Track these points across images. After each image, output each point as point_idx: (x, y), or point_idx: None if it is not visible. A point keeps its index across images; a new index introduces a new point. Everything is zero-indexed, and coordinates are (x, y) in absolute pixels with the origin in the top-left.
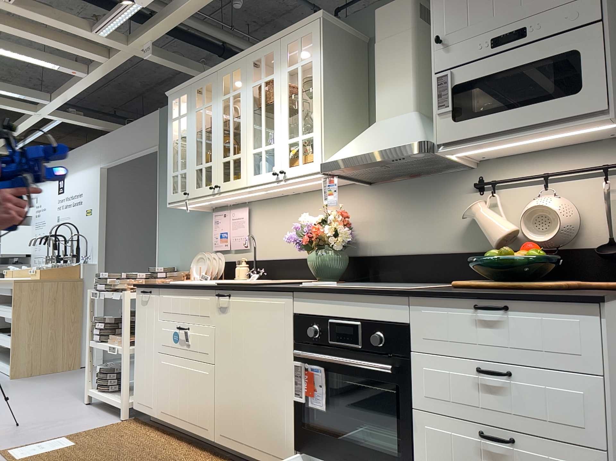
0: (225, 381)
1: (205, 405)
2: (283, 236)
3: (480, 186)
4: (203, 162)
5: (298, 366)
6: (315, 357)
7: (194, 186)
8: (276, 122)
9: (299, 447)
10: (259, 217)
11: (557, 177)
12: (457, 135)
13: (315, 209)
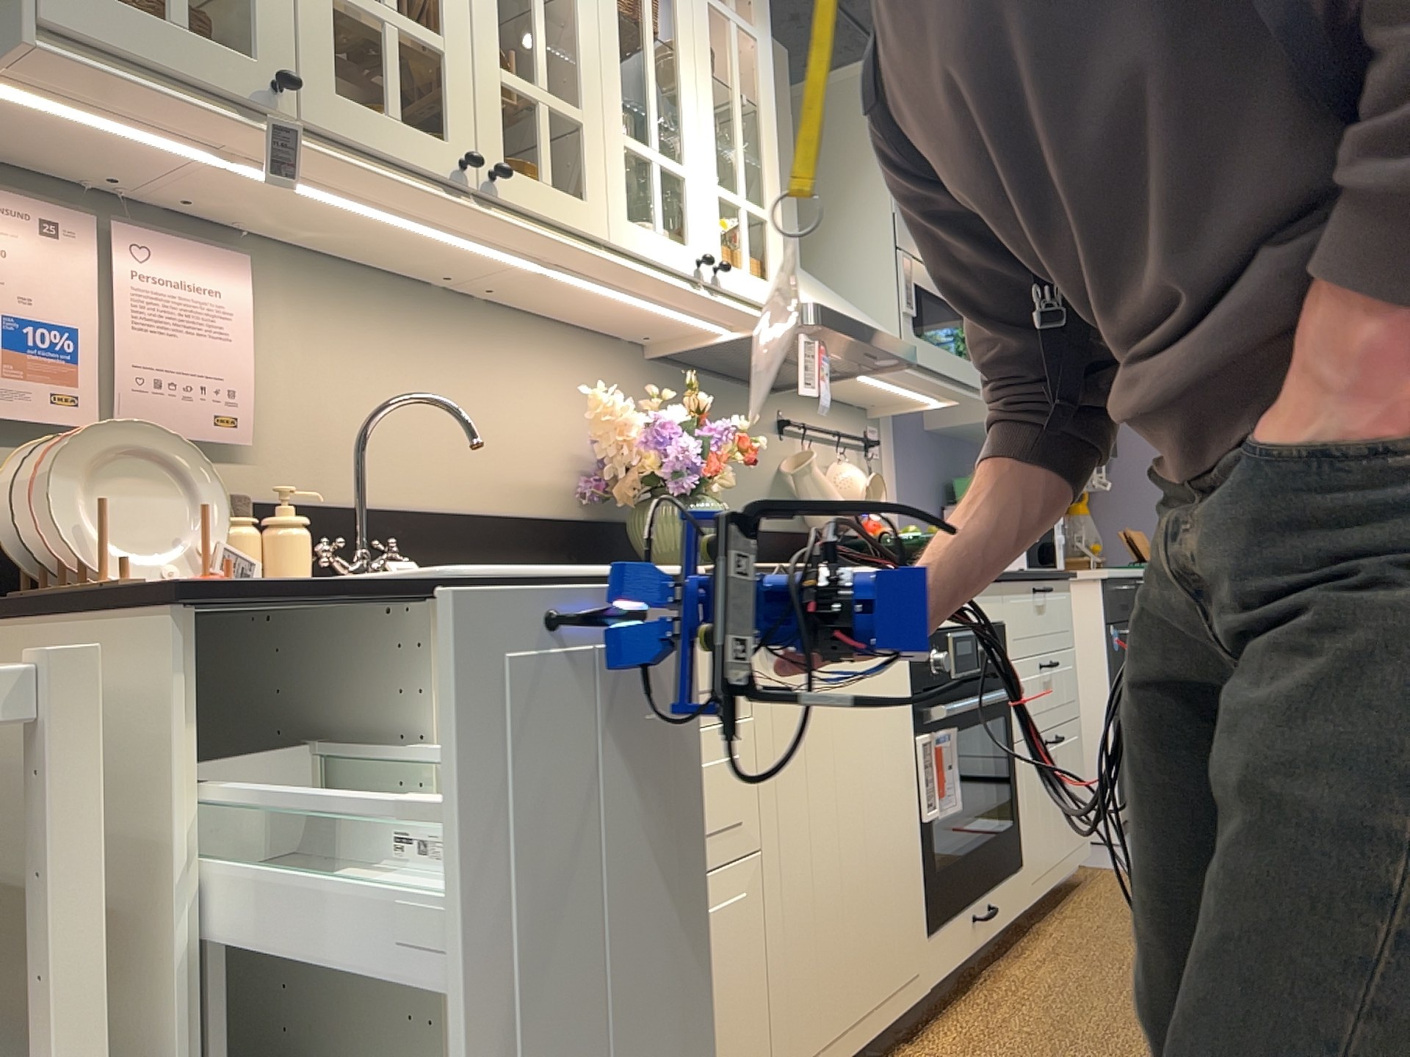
0: (798, 882)
1: (743, 1018)
2: (418, 427)
3: (791, 426)
4: (390, 0)
5: (926, 742)
6: (970, 705)
7: (326, 74)
8: (689, 113)
9: (934, 917)
10: (295, 320)
11: (837, 439)
12: (919, 356)
13: (525, 370)
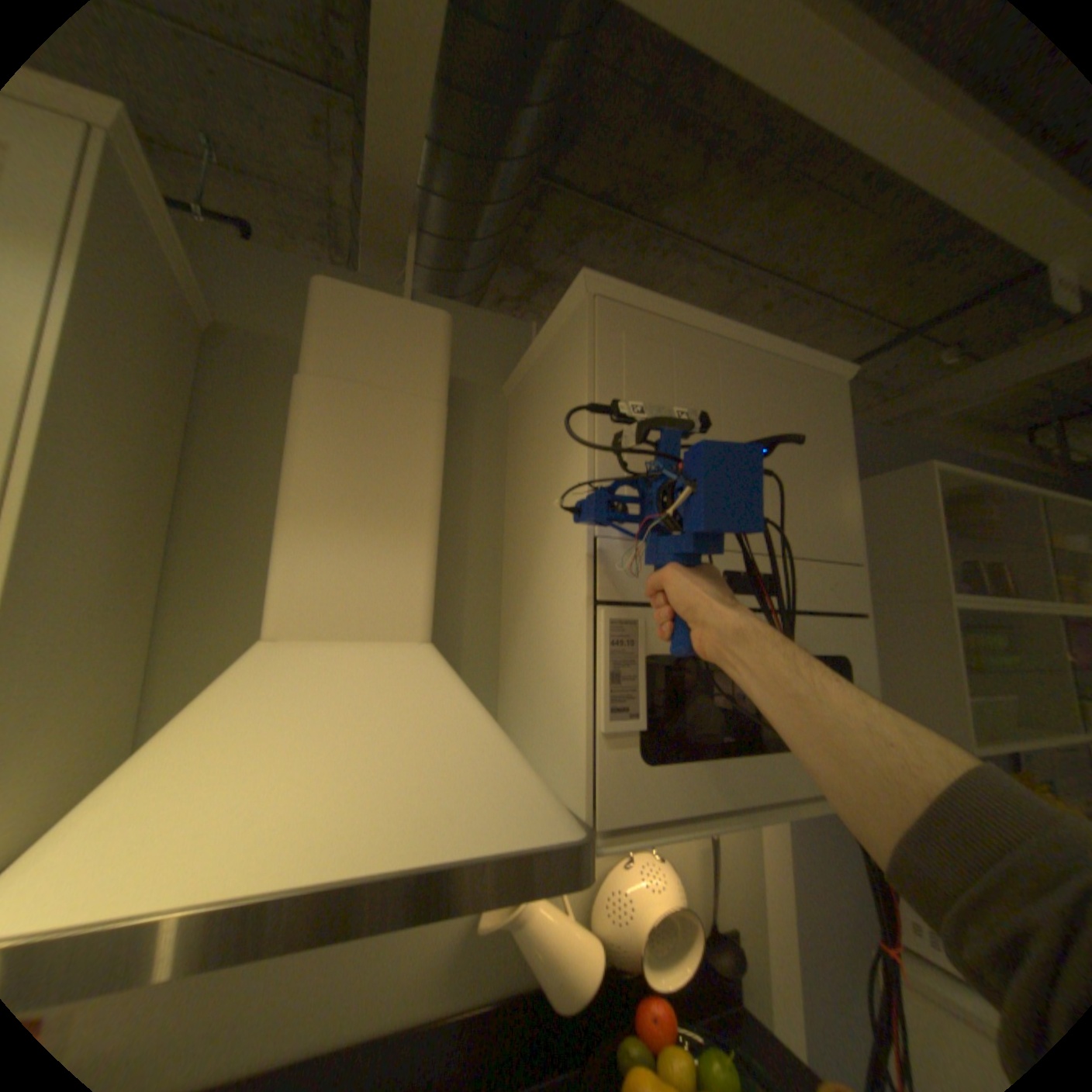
0: None
1: None
2: None
3: None
4: None
5: None
6: None
7: None
8: None
9: None
10: None
11: None
12: (653, 804)
13: None
